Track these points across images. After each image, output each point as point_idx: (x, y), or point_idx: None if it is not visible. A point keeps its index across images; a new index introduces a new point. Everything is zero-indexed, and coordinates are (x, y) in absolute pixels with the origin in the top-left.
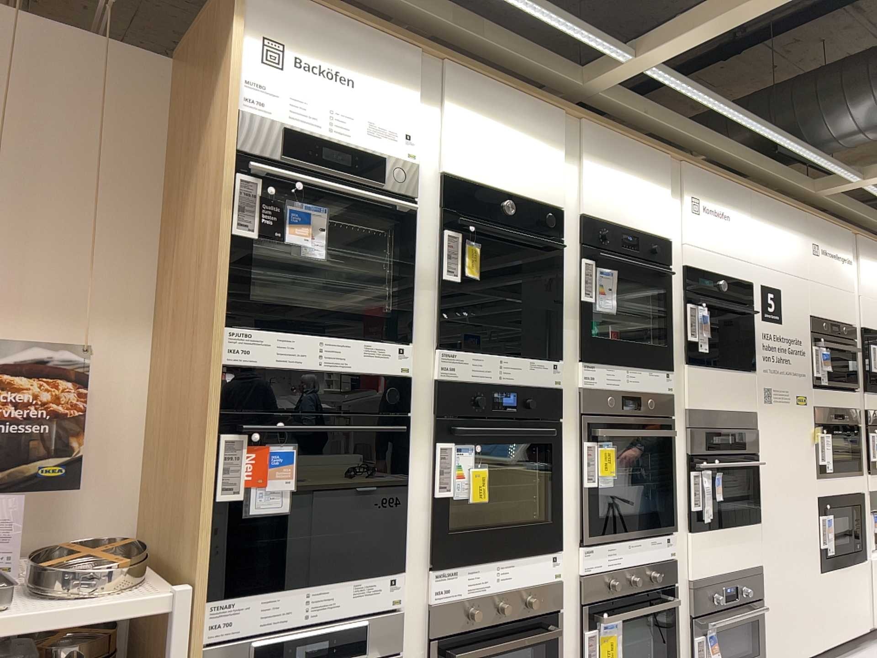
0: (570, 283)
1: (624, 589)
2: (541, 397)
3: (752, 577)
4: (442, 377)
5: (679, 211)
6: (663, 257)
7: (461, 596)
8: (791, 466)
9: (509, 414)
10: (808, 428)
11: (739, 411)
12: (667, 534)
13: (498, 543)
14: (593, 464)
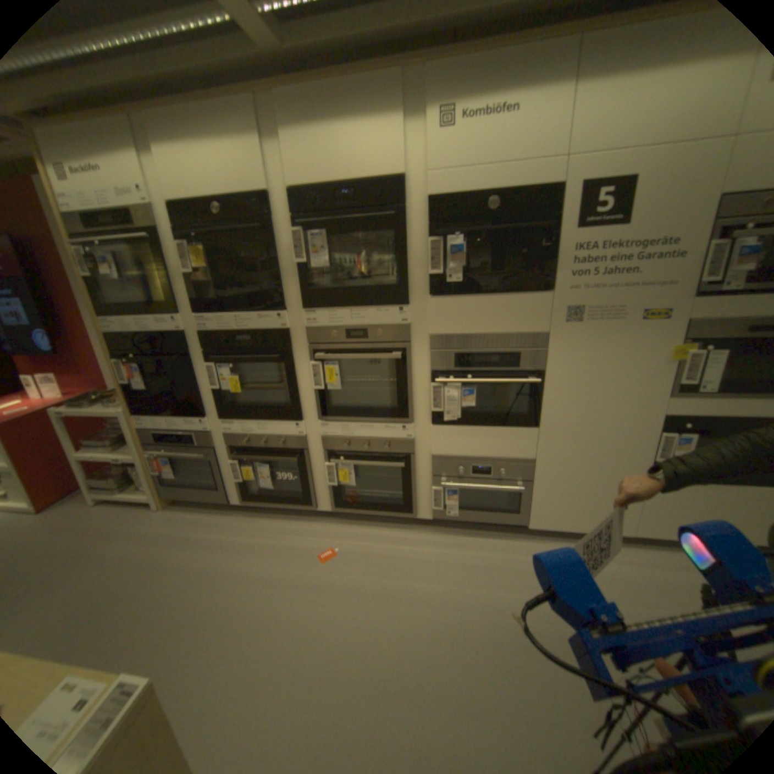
0: (287, 251)
1: (358, 449)
2: (269, 336)
3: (516, 466)
4: (200, 330)
5: (425, 130)
6: (395, 196)
7: (238, 433)
8: (614, 385)
9: (247, 347)
10: (670, 346)
11: (523, 332)
12: (404, 424)
13: (255, 413)
14: (319, 377)
